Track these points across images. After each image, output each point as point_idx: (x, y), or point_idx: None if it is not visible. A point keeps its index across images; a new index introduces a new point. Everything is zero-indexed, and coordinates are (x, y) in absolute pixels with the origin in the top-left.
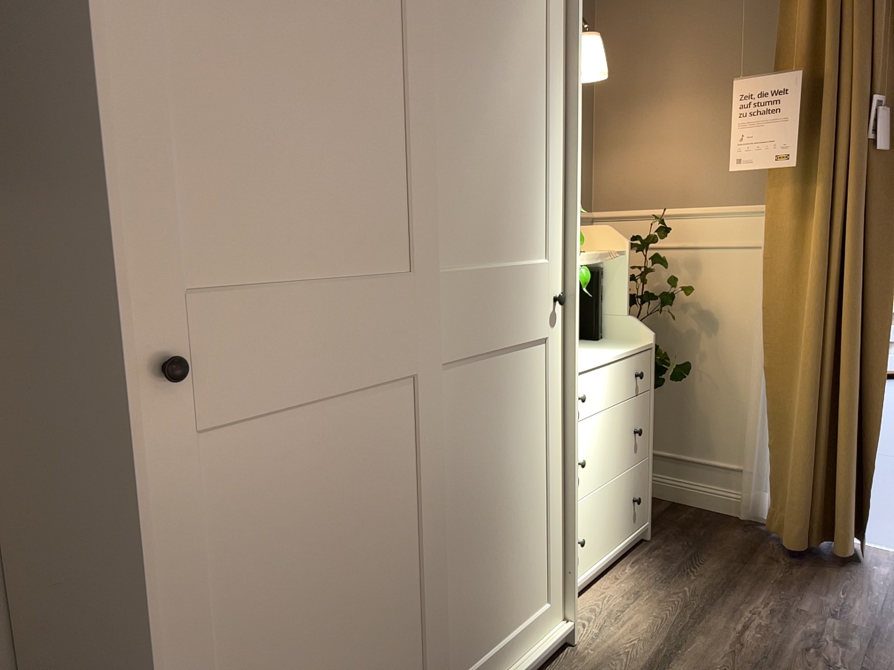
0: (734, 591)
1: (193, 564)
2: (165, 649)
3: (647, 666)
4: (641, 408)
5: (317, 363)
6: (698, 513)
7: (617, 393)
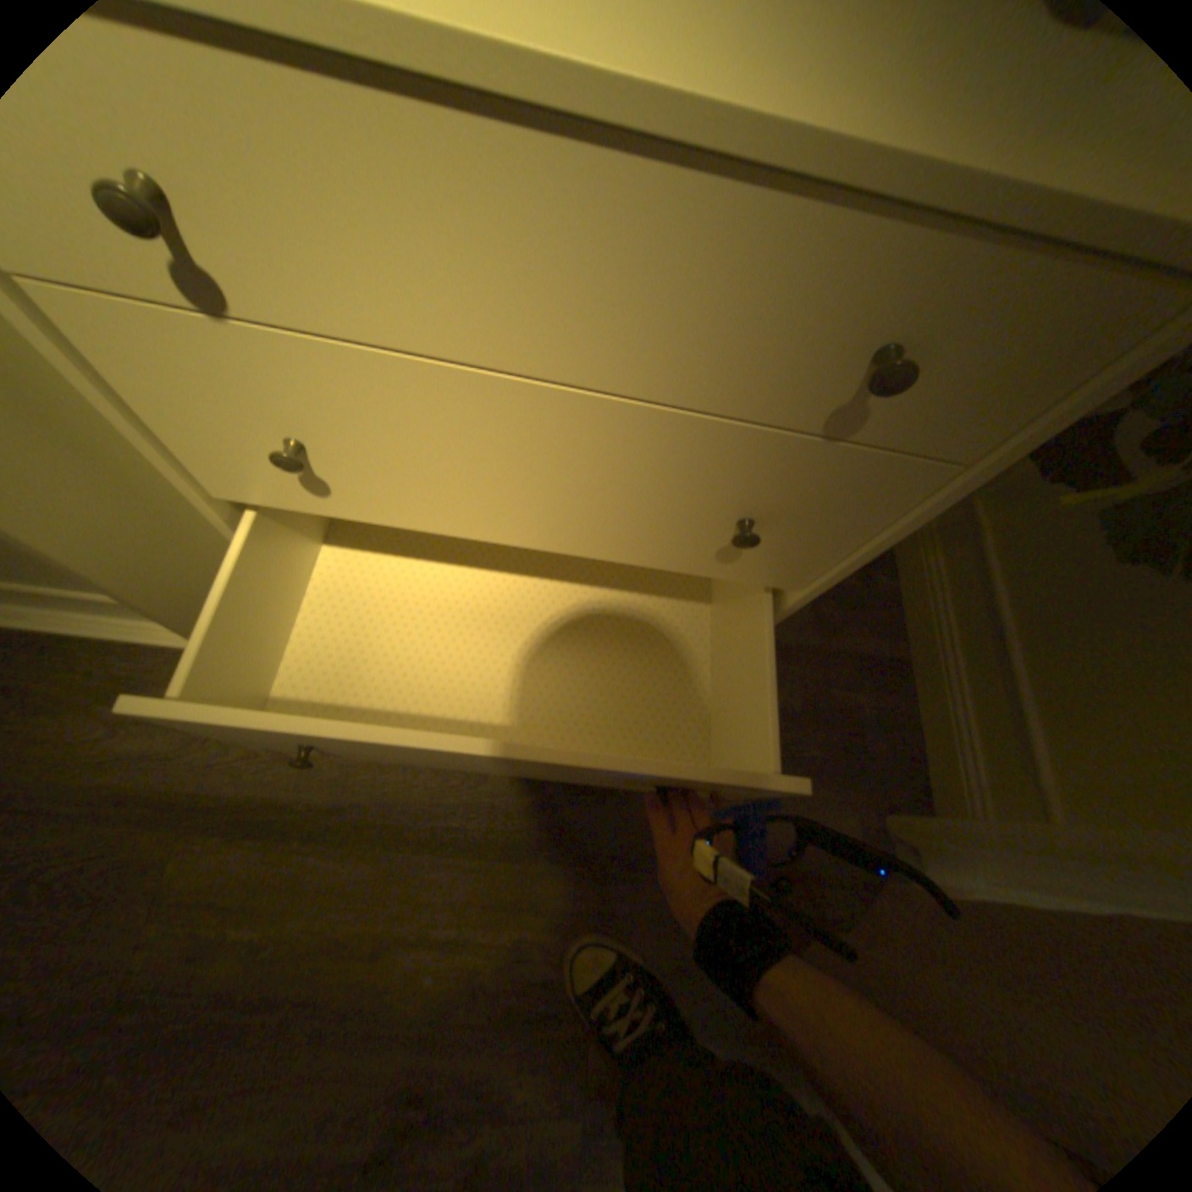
0: (588, 883)
1: None
2: None
3: (214, 802)
4: (820, 485)
5: None
6: (896, 720)
7: (609, 343)
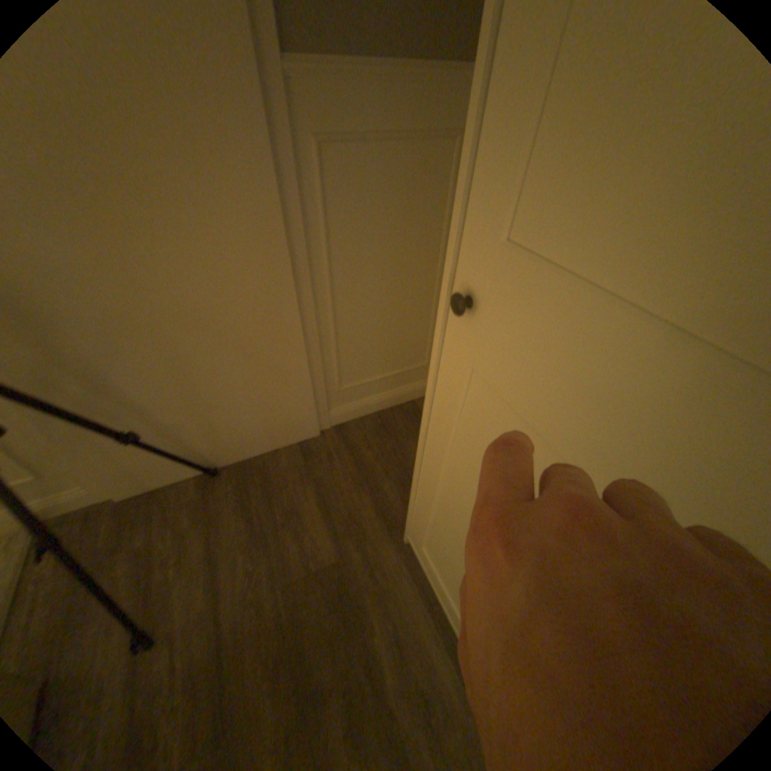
0: None
1: (440, 434)
2: (422, 446)
3: None
4: None
5: (586, 446)
6: None
7: None
